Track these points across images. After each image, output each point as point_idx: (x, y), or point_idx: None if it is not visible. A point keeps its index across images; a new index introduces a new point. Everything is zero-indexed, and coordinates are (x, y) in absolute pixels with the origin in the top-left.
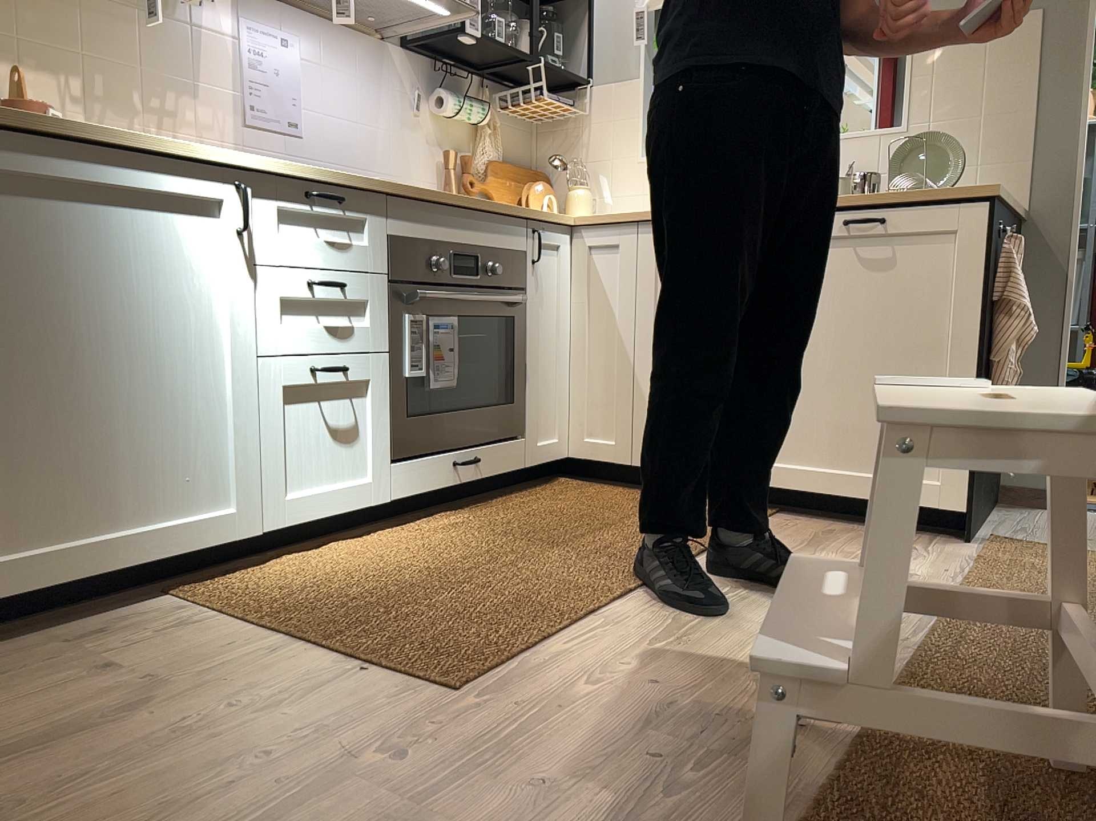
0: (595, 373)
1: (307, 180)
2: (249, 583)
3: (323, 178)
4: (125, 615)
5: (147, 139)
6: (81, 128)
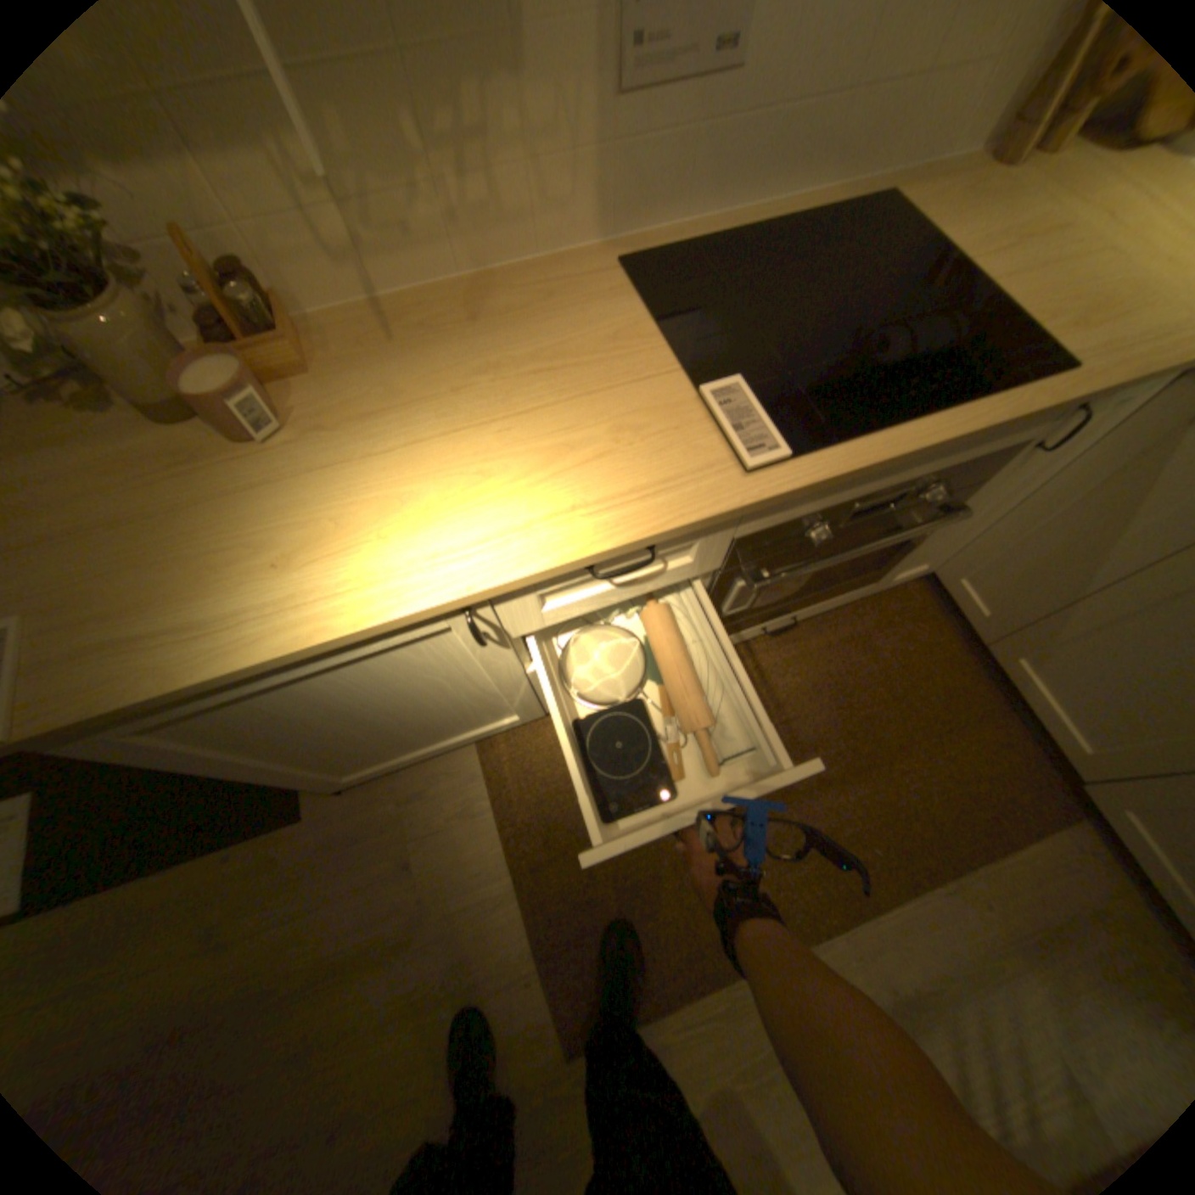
0: (1030, 546)
1: (585, 562)
2: (525, 762)
3: (612, 553)
4: (437, 781)
5: (298, 649)
6: (197, 682)
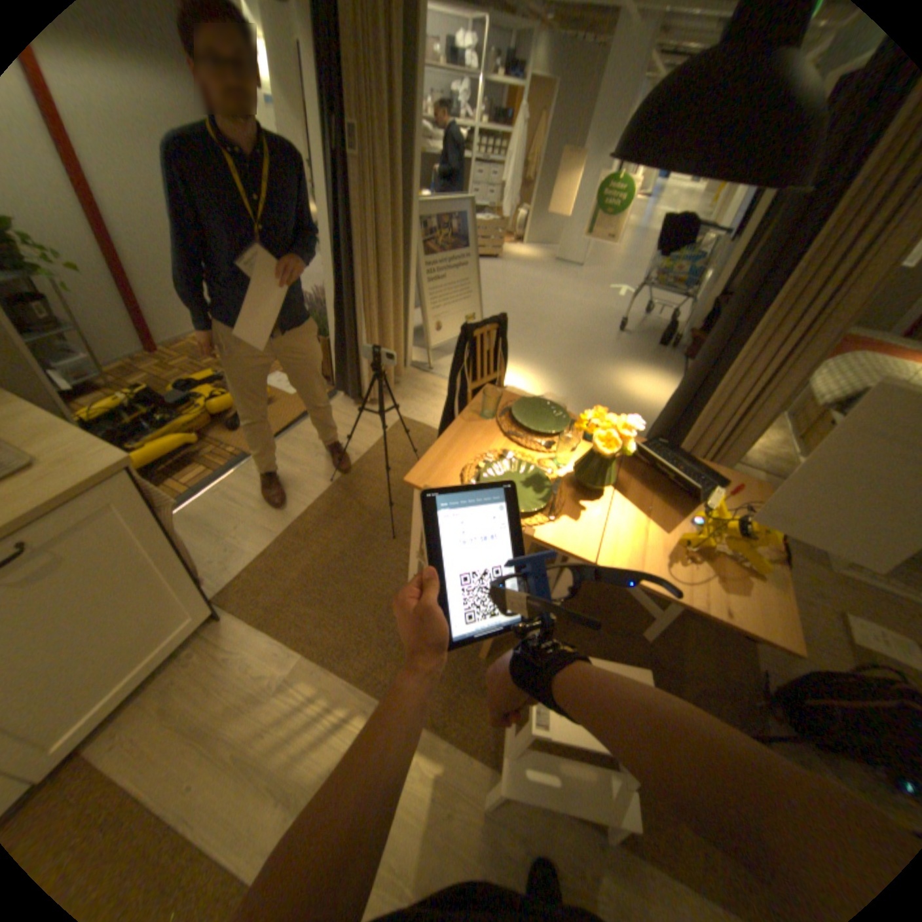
0: None
1: None
2: None
3: None
4: None
5: None
6: None
